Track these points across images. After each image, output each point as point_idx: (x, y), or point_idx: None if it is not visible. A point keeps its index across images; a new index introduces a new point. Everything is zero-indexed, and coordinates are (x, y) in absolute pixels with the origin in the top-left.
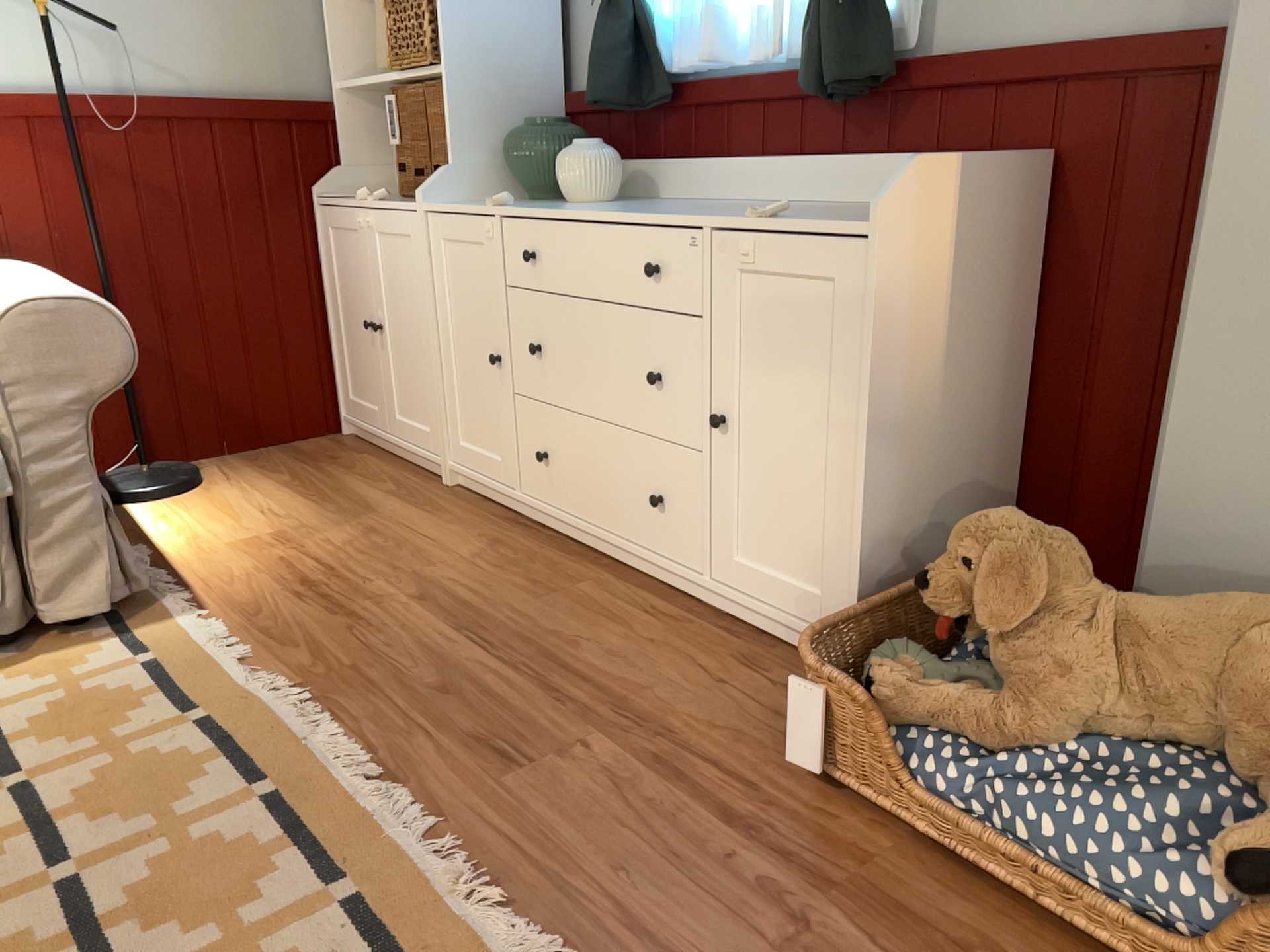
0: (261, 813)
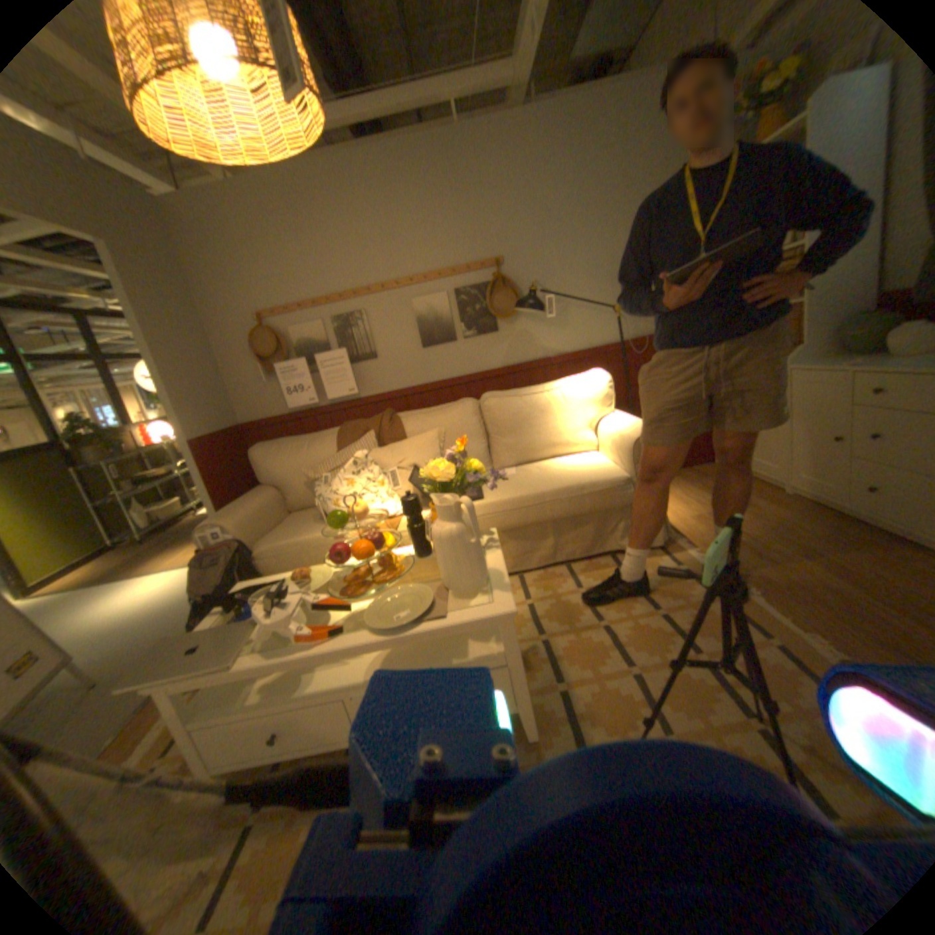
0: (781, 655)
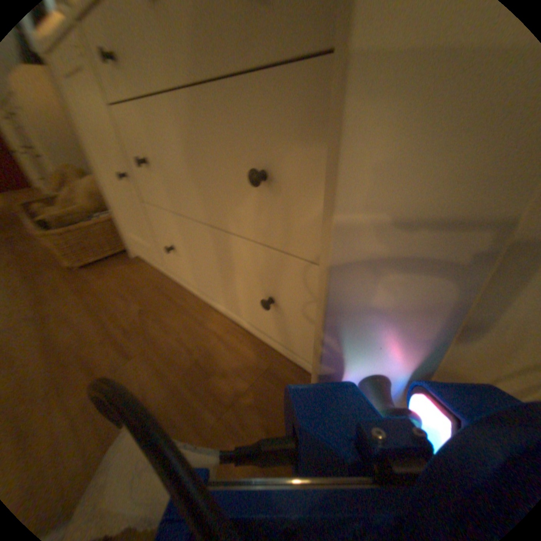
0: None
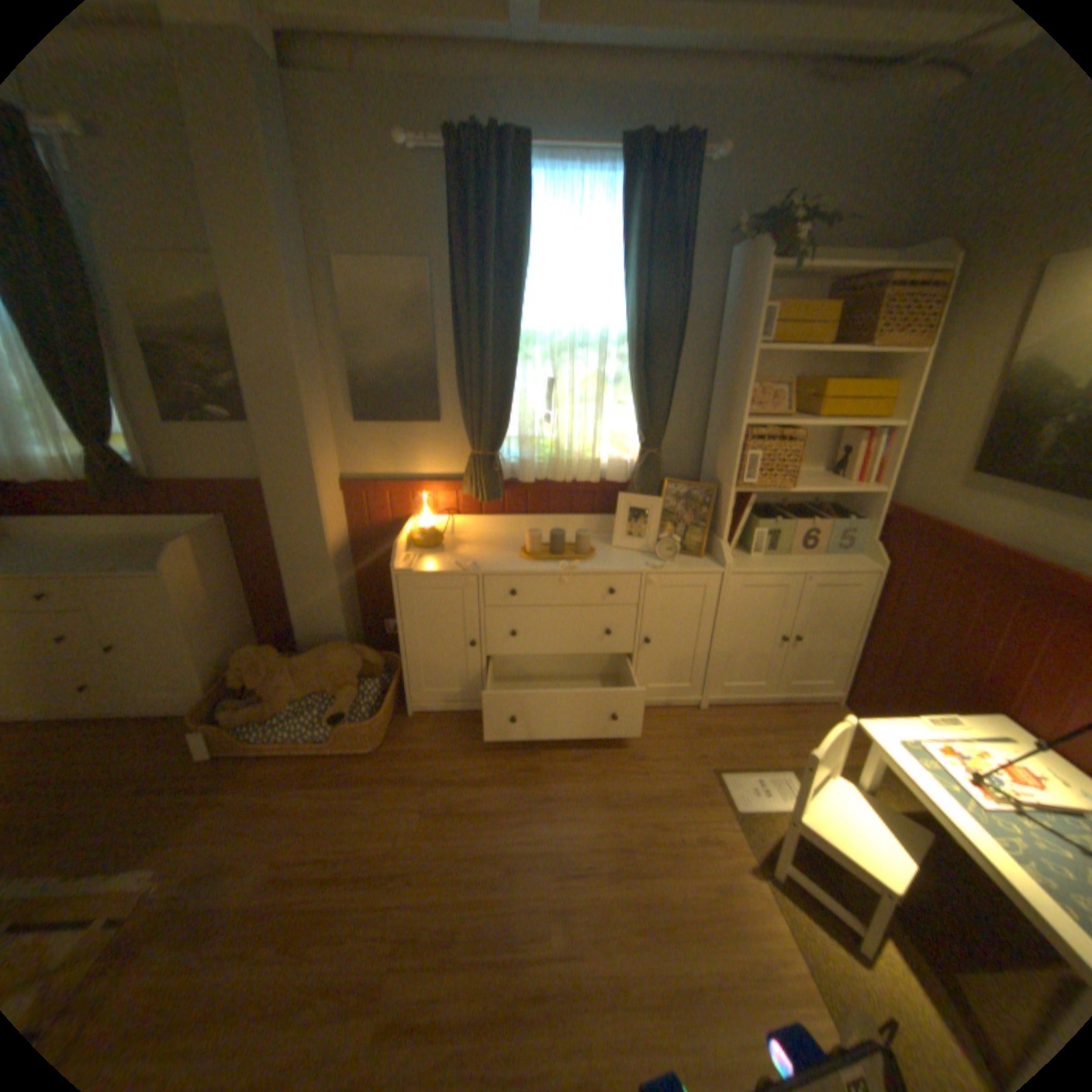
0: None
